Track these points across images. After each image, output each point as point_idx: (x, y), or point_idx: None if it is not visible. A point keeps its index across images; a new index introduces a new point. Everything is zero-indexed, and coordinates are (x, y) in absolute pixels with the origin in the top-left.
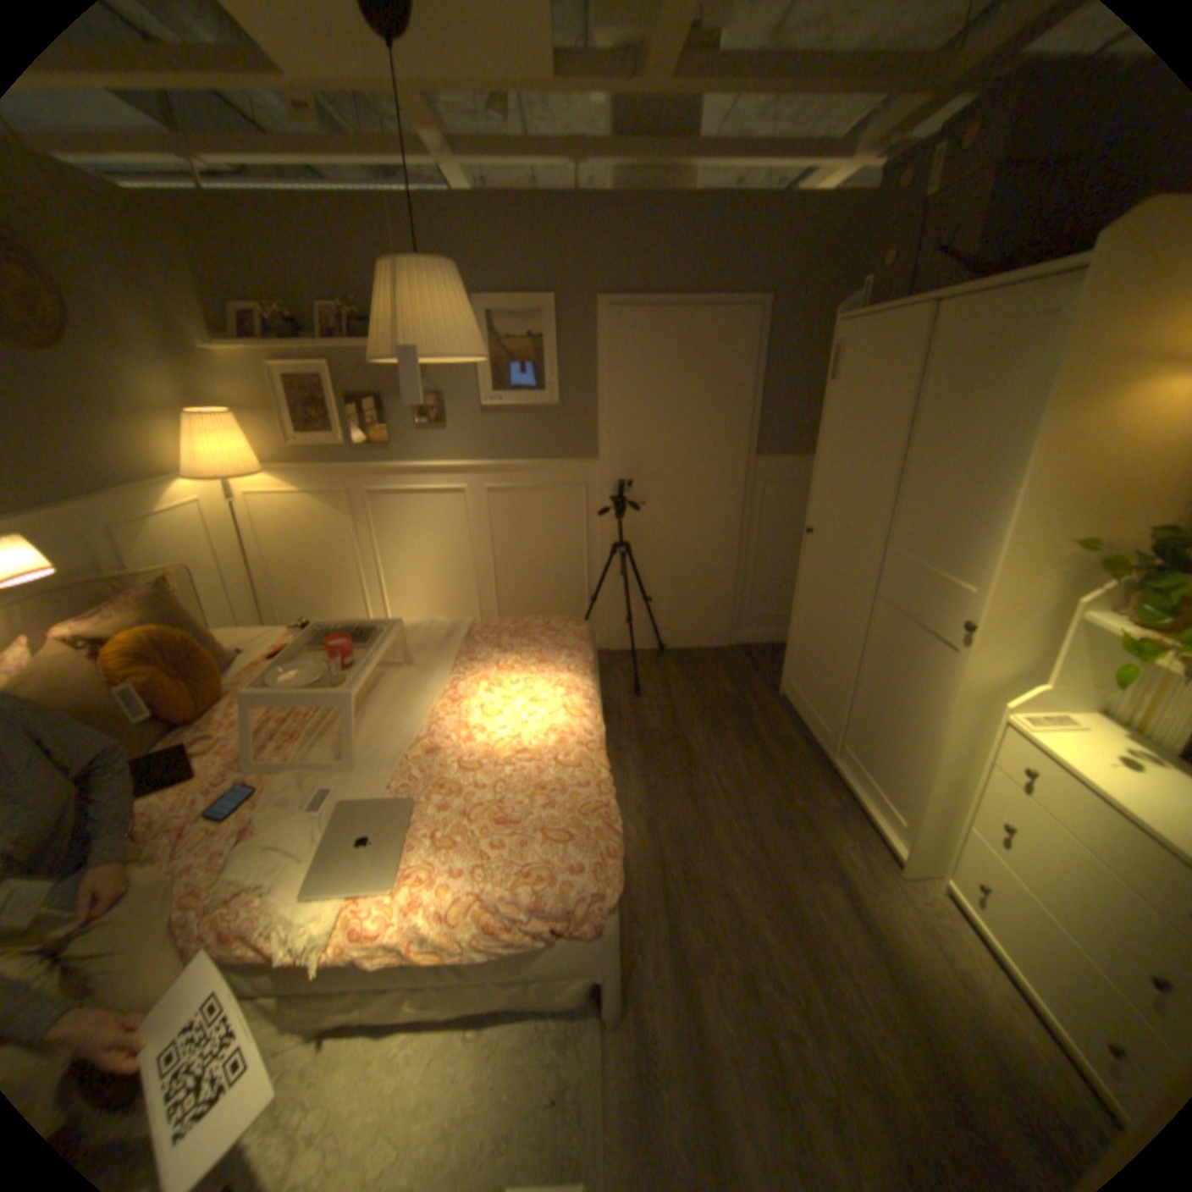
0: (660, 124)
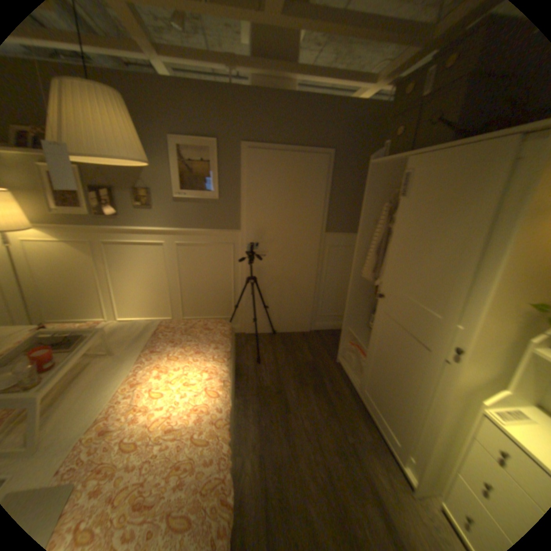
0: (278, 54)
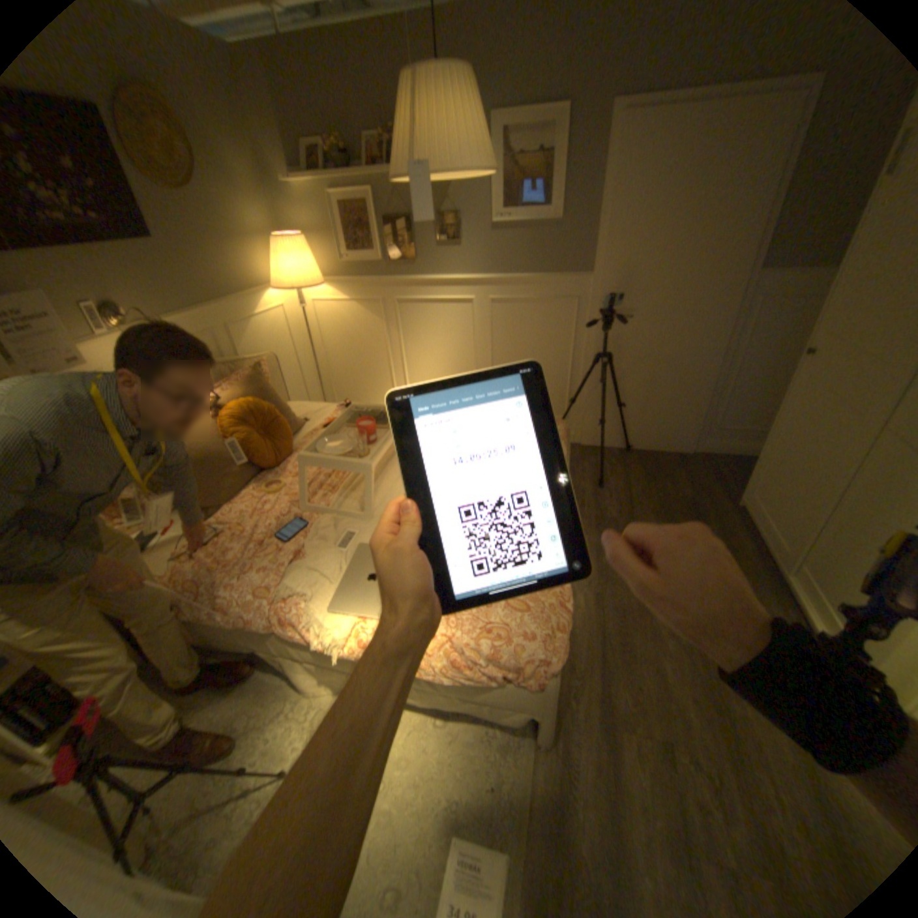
0: None
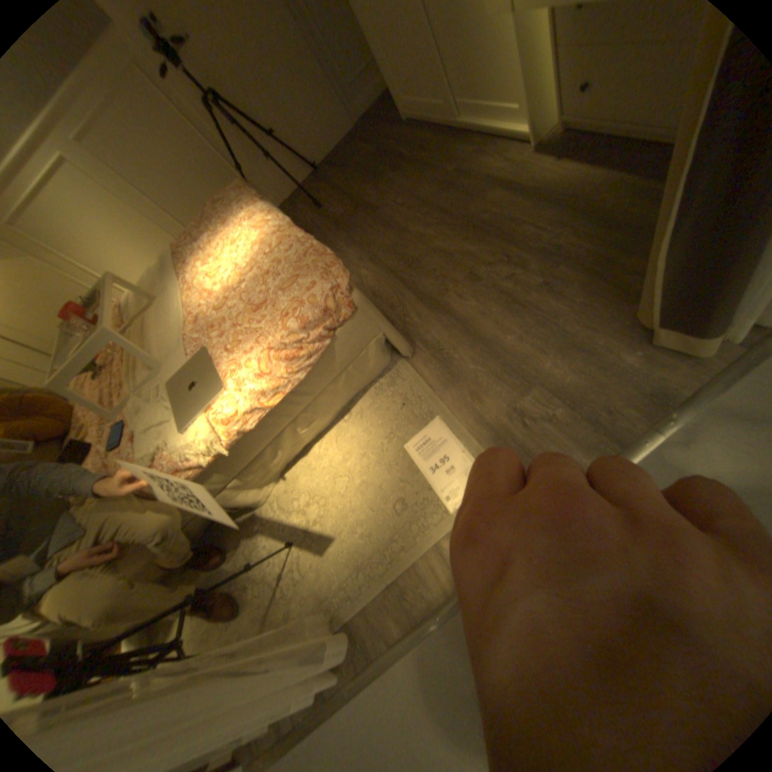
0: None
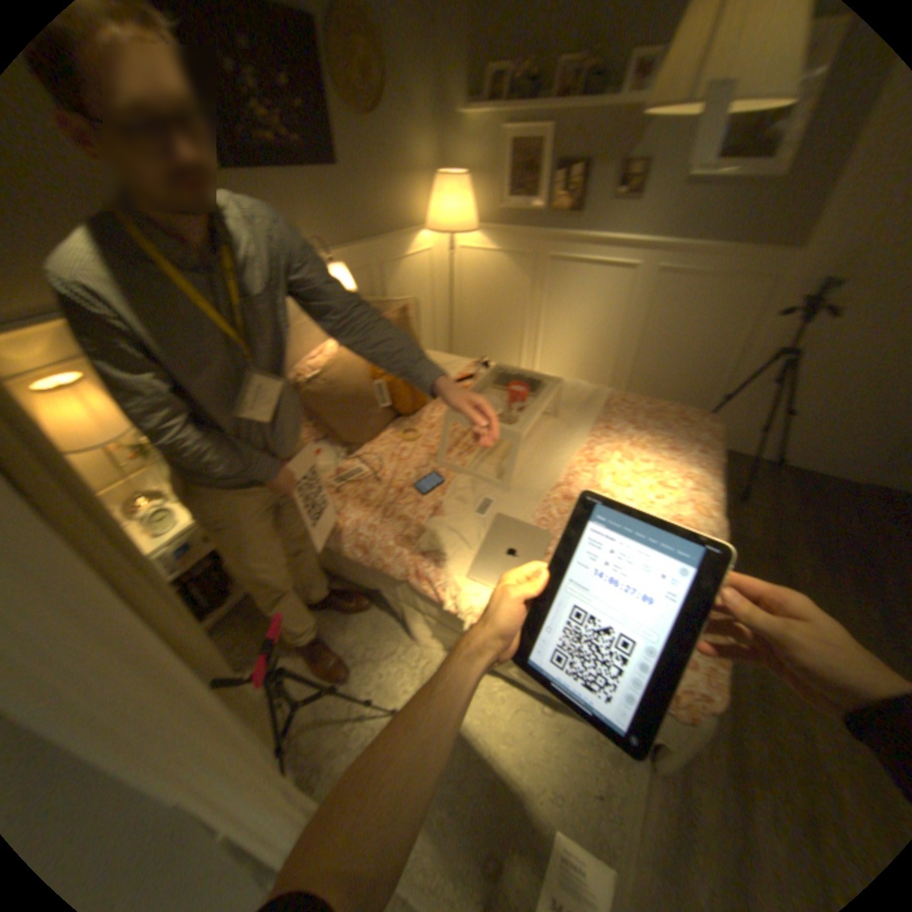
0: None
